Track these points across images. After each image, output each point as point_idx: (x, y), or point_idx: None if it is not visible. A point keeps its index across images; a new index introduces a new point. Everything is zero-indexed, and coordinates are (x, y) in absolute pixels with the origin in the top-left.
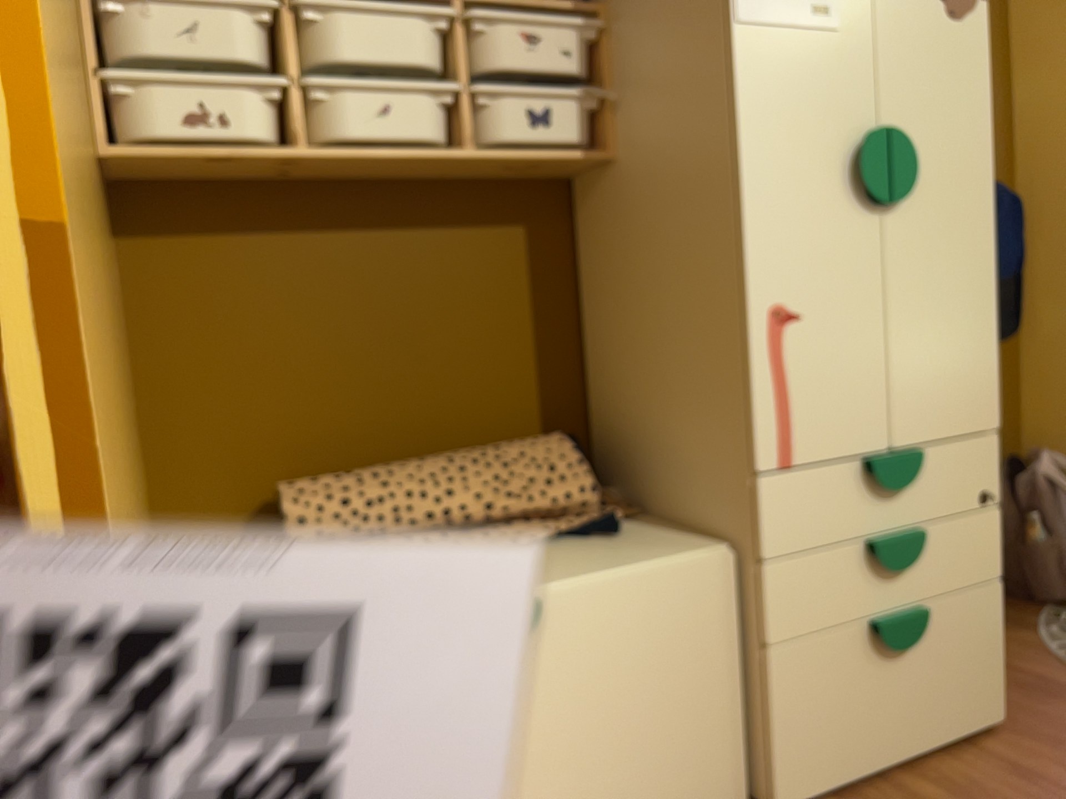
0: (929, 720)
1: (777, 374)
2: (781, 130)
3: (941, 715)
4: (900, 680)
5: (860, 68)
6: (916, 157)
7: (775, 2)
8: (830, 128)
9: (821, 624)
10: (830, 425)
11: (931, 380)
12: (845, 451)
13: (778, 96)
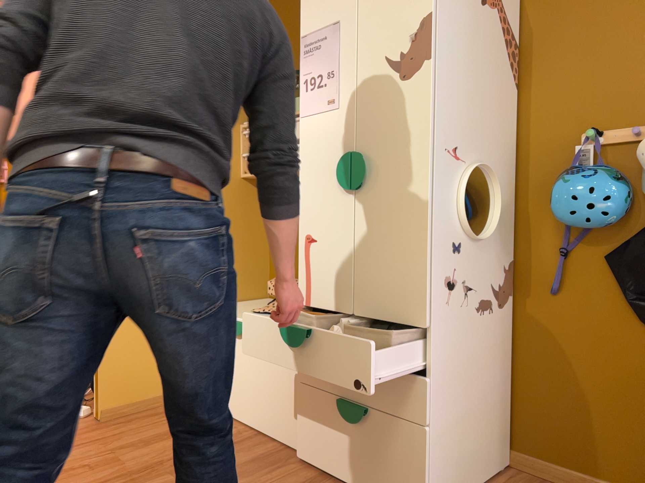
0: (368, 476)
1: (306, 263)
2: (312, 158)
3: (376, 479)
4: (353, 440)
5: (346, 123)
6: (370, 163)
7: (313, 105)
8: (332, 154)
9: (317, 384)
10: (324, 292)
11: (377, 284)
12: (331, 307)
13: (313, 144)
